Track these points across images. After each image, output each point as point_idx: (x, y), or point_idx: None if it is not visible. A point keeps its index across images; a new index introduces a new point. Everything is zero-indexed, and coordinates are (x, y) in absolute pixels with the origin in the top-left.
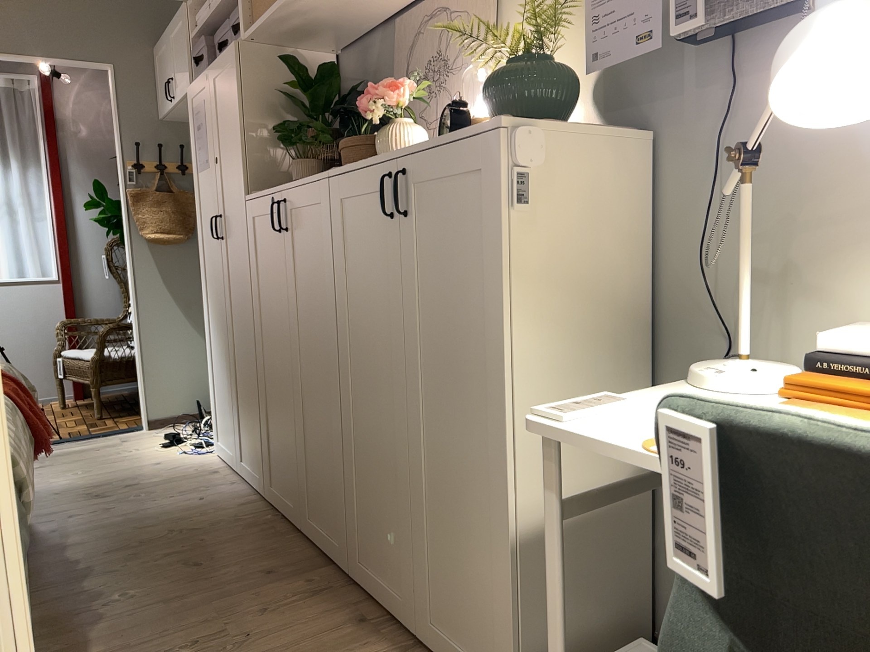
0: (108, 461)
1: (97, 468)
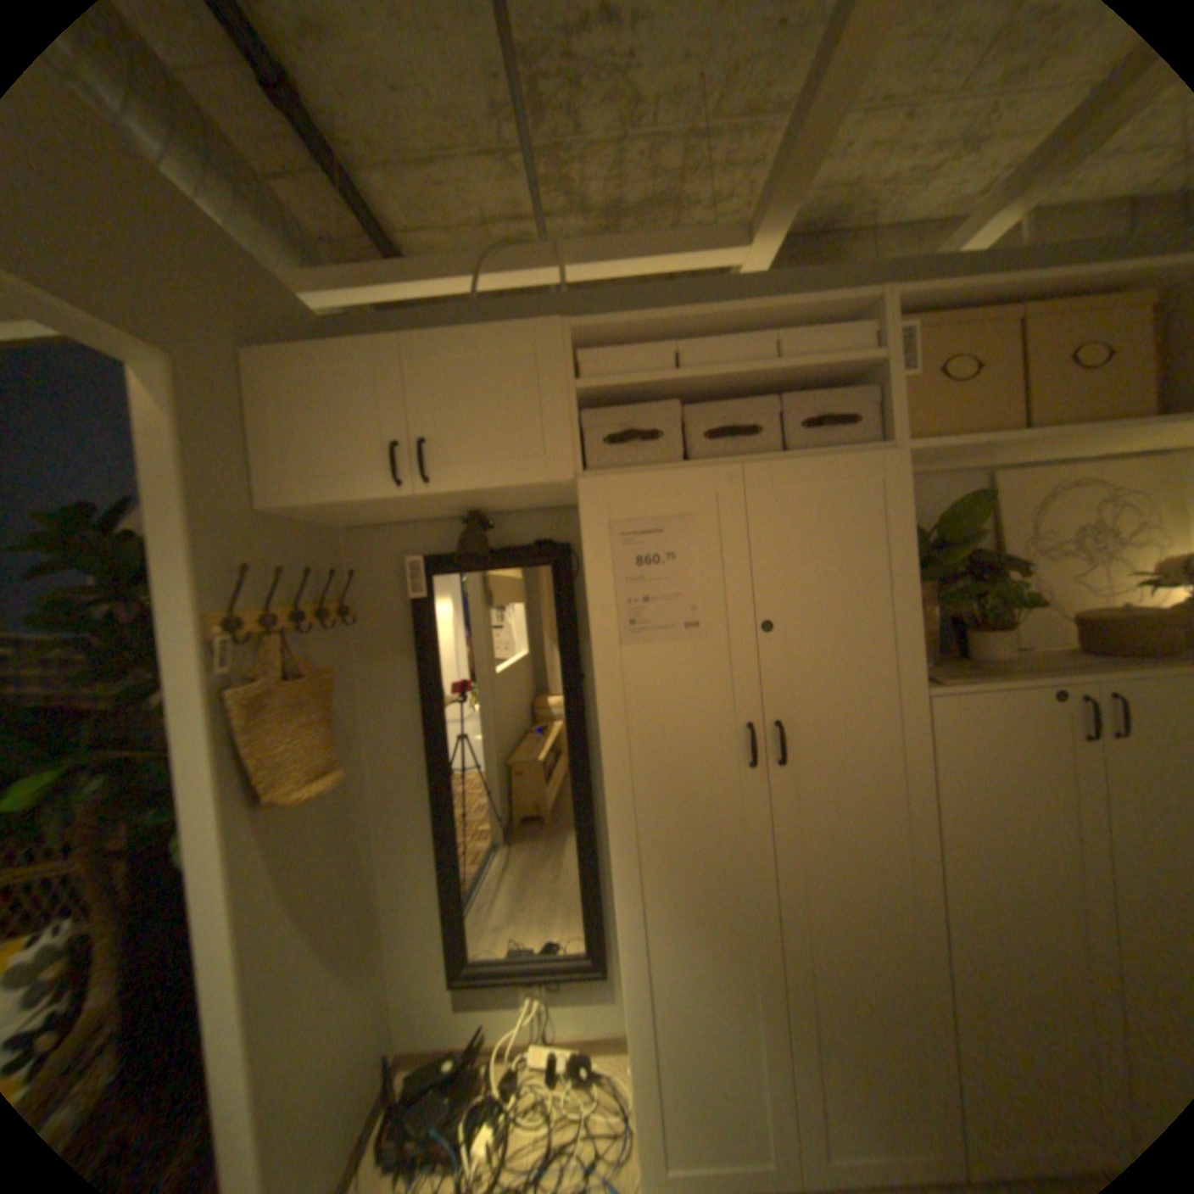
0: None
1: None
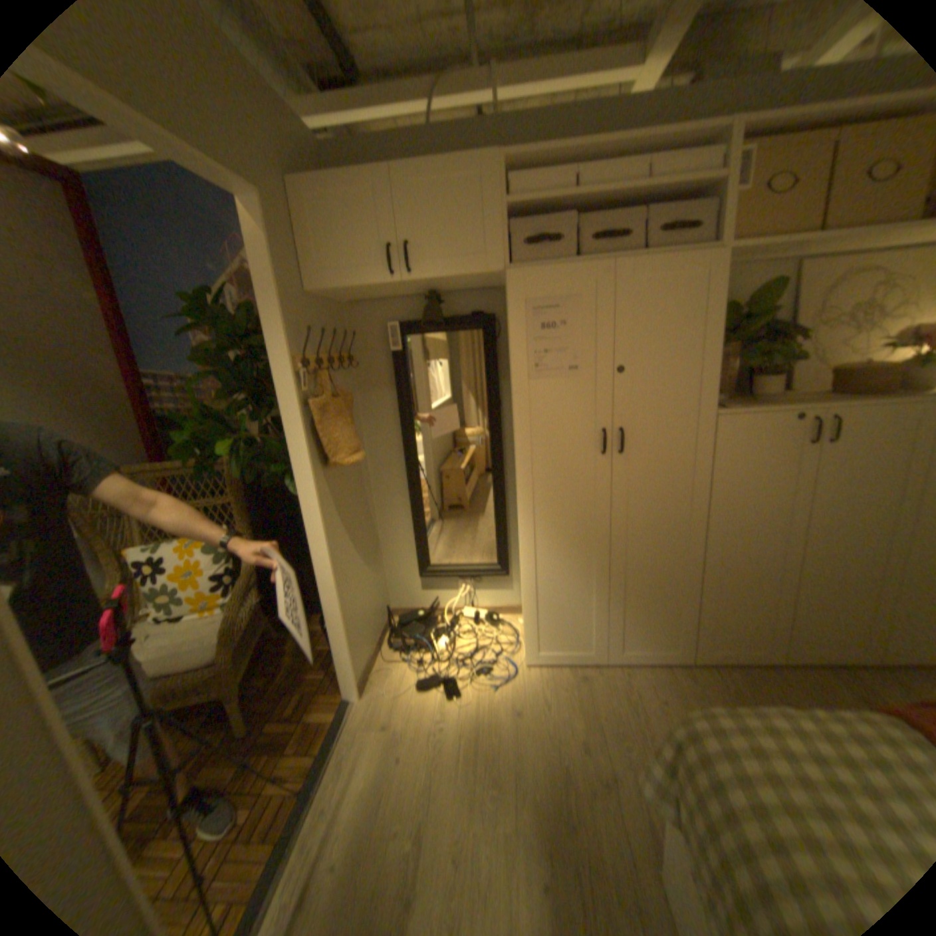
0: (466, 758)
1: (490, 773)
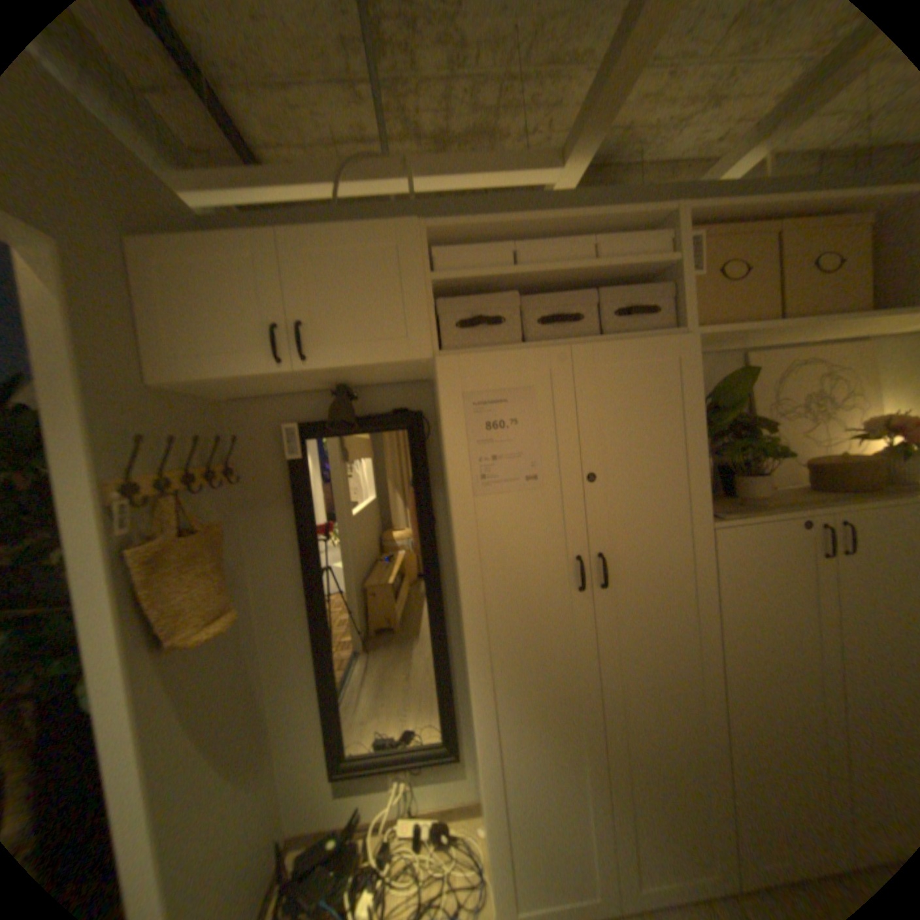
0: None
1: None
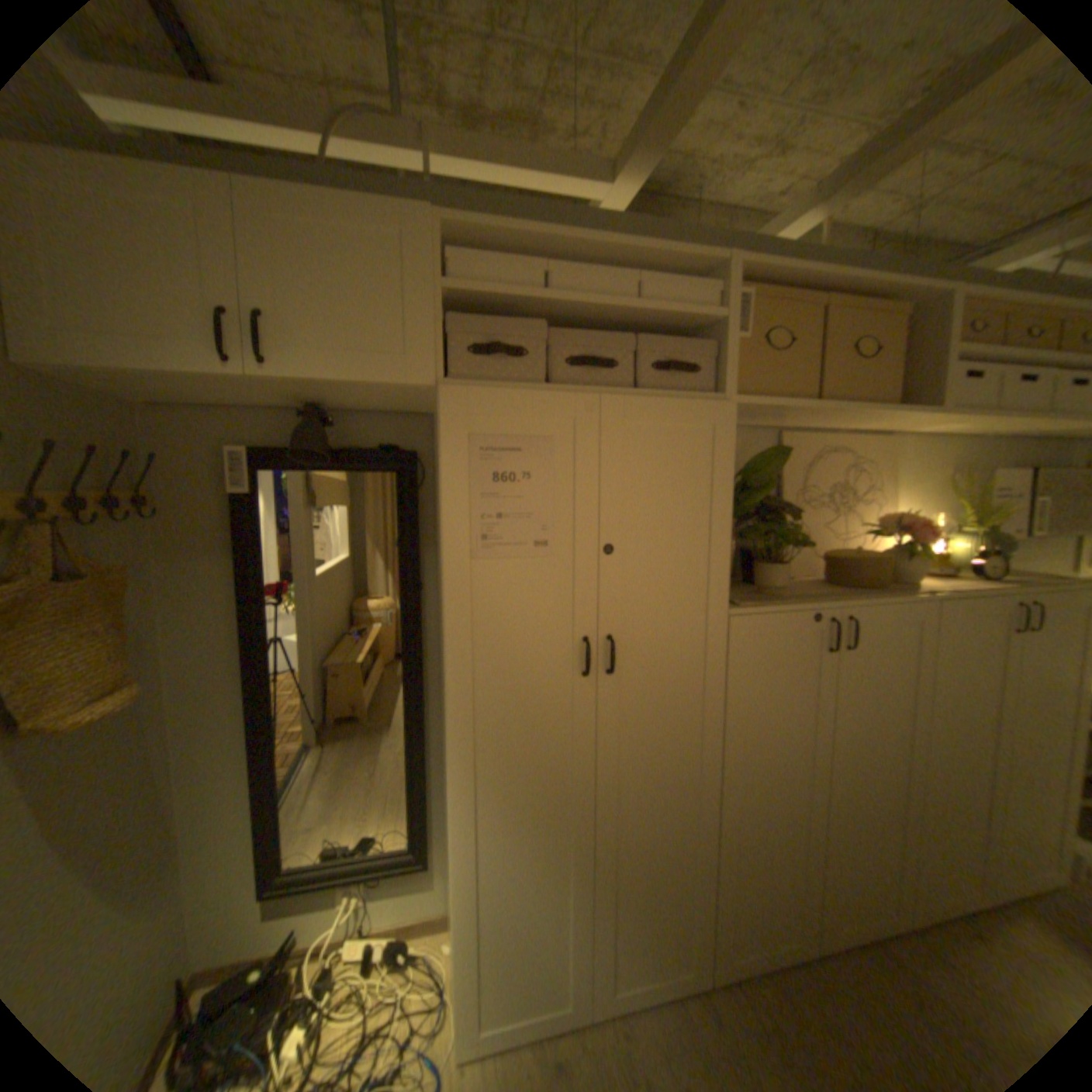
0: None
1: None
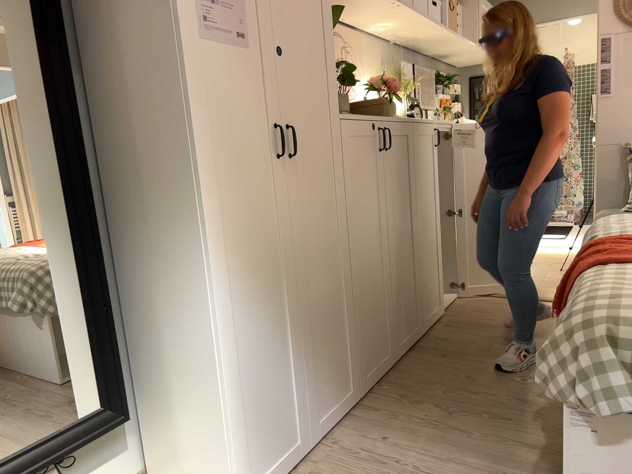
0: None
1: None
